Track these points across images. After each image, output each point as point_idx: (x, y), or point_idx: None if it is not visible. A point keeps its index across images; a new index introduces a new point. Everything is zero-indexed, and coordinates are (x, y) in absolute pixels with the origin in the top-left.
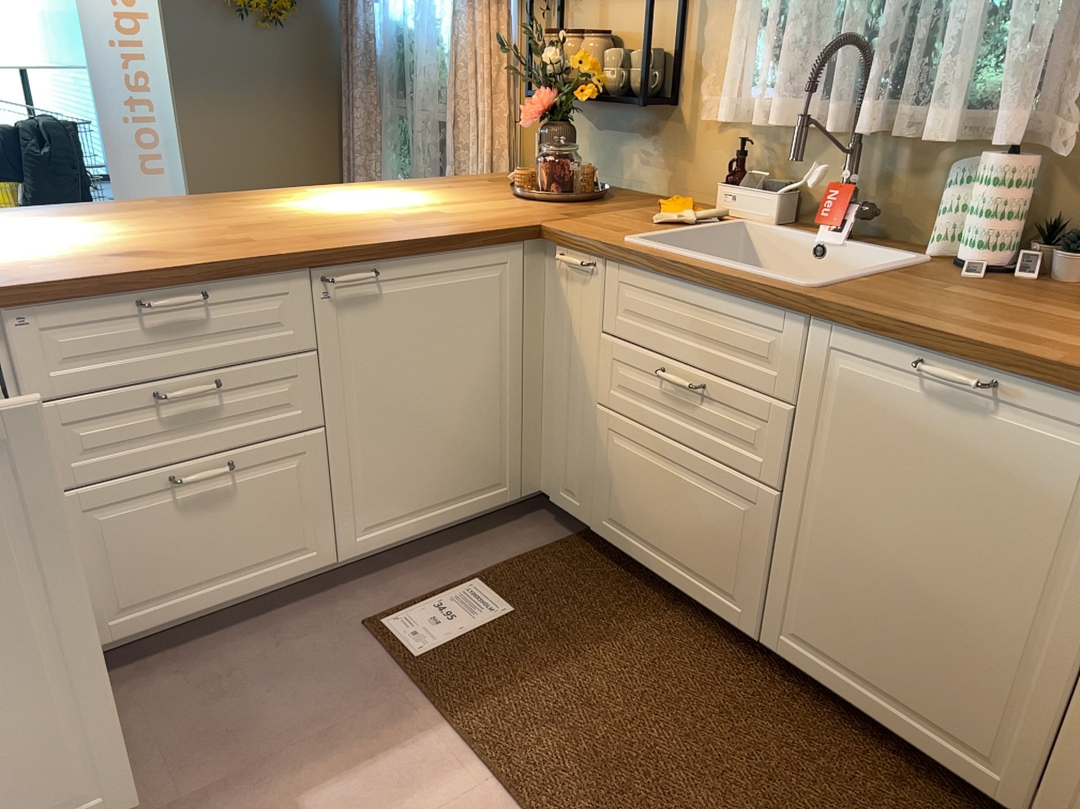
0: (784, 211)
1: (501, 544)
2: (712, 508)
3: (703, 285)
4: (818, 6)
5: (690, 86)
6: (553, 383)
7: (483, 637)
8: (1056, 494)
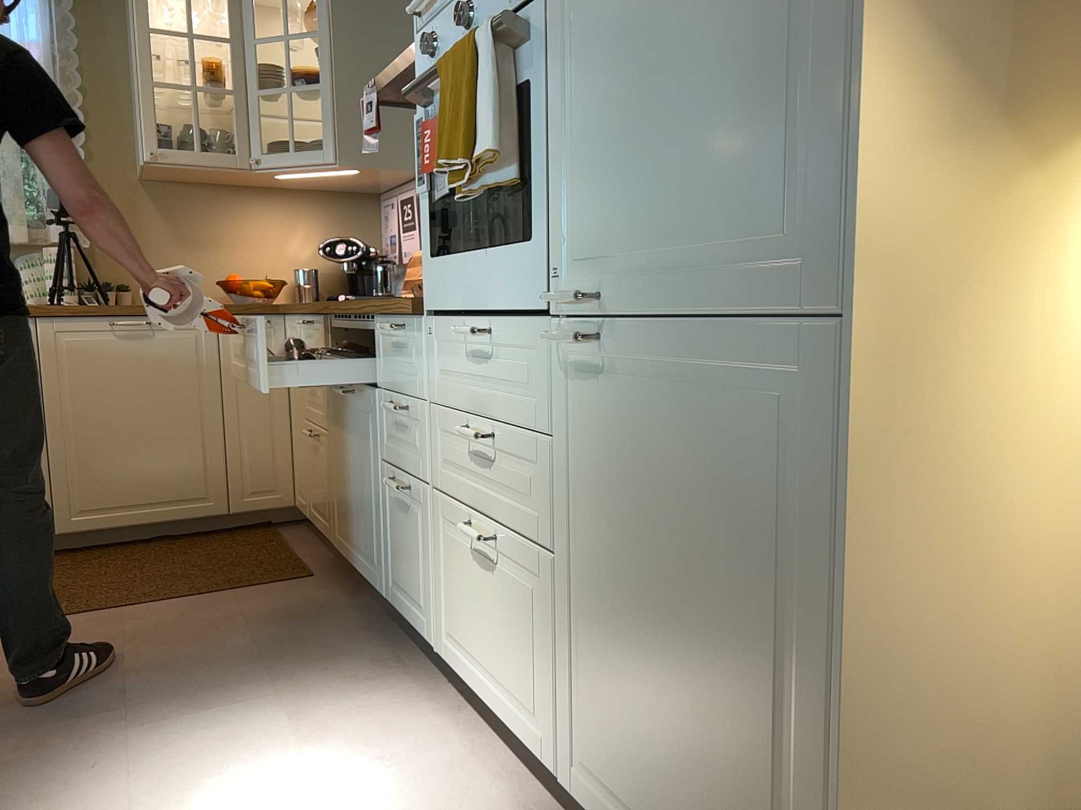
0: None
1: None
2: None
3: None
4: None
5: None
6: None
7: None
8: (188, 359)
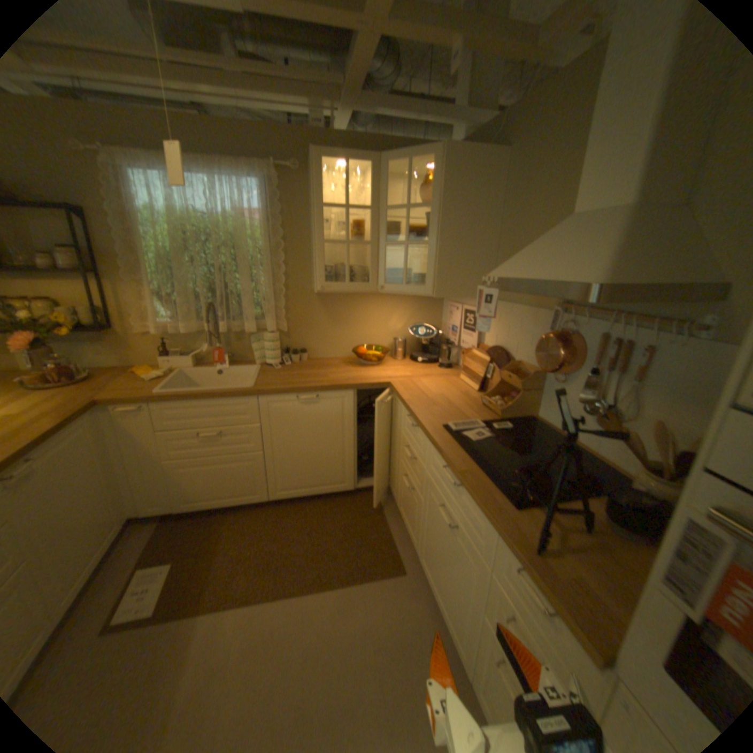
0: (194, 360)
1: (127, 551)
2: (236, 470)
3: (210, 397)
4: (187, 289)
5: (117, 318)
6: (122, 466)
7: (170, 582)
8: (338, 413)
